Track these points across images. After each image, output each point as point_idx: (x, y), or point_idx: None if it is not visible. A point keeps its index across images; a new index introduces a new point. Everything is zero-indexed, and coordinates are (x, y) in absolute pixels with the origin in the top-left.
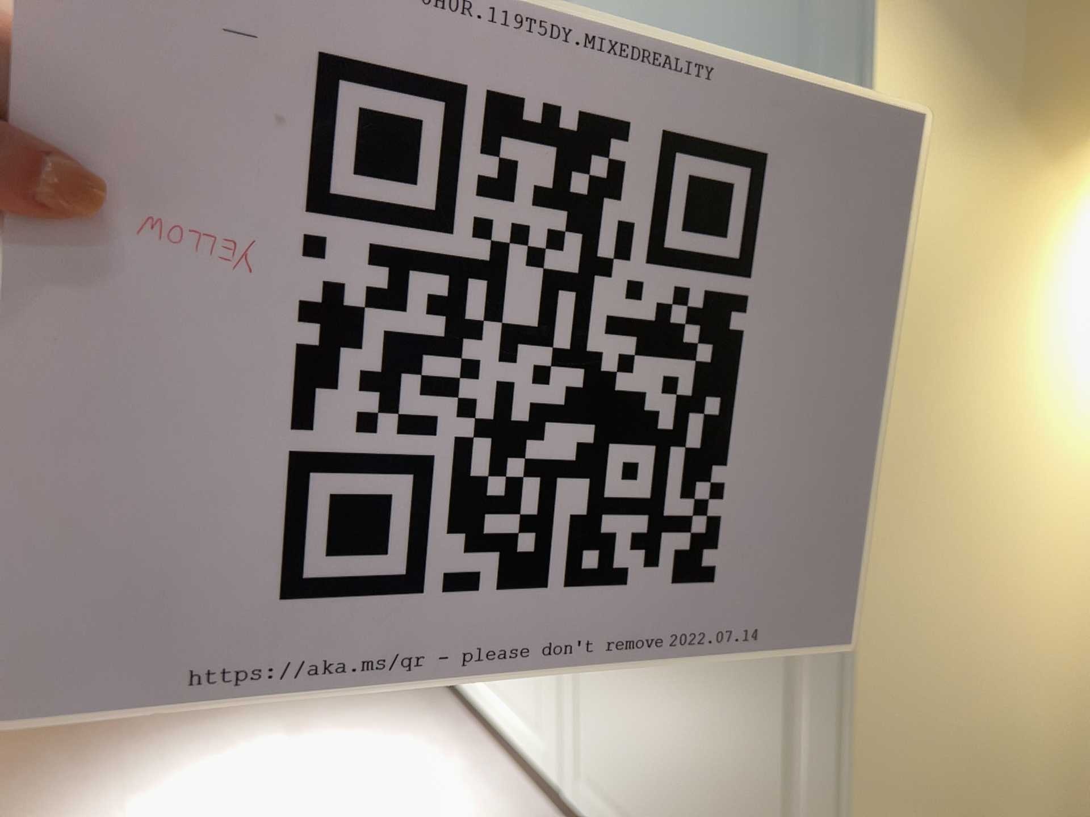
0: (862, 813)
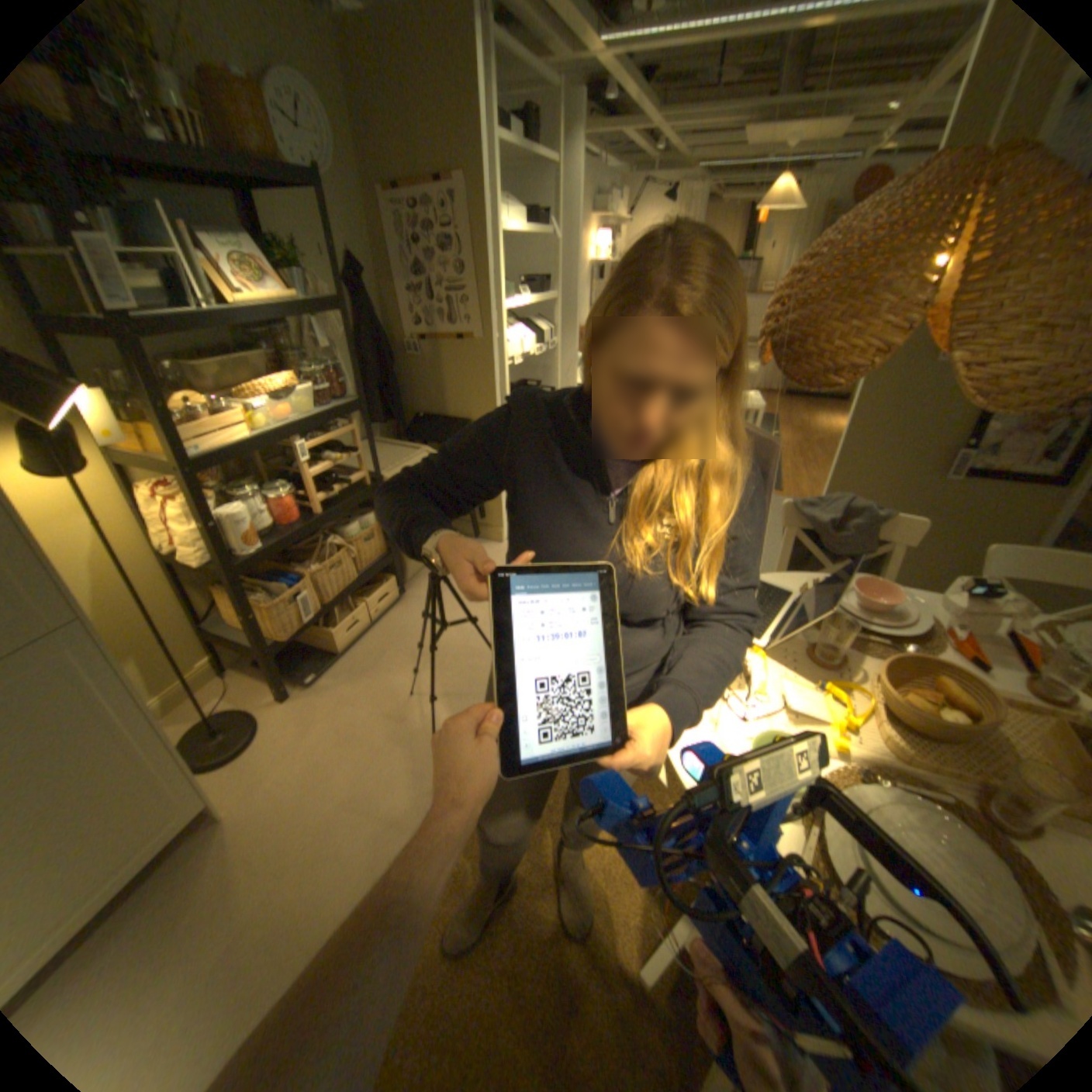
0: (157, 748)
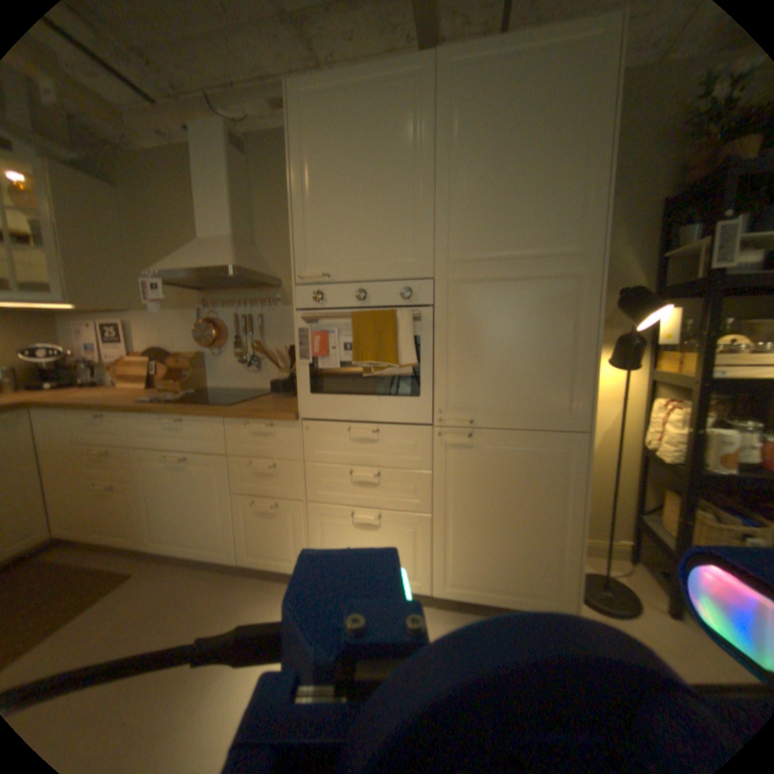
0: (580, 547)
